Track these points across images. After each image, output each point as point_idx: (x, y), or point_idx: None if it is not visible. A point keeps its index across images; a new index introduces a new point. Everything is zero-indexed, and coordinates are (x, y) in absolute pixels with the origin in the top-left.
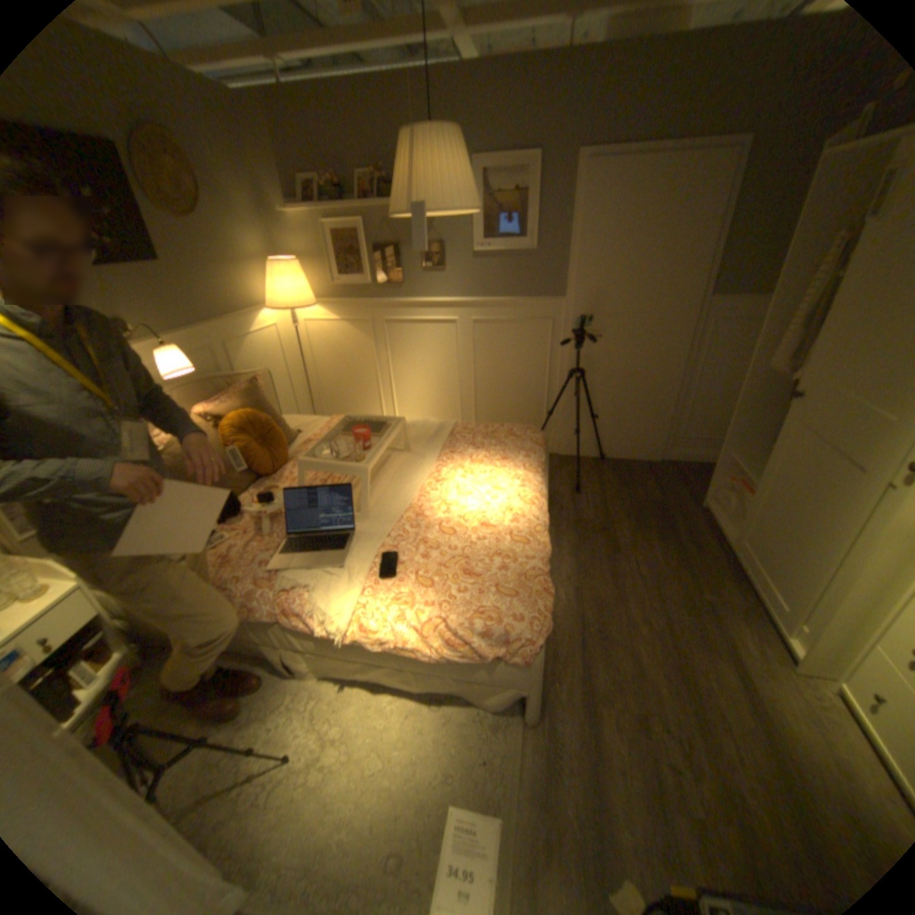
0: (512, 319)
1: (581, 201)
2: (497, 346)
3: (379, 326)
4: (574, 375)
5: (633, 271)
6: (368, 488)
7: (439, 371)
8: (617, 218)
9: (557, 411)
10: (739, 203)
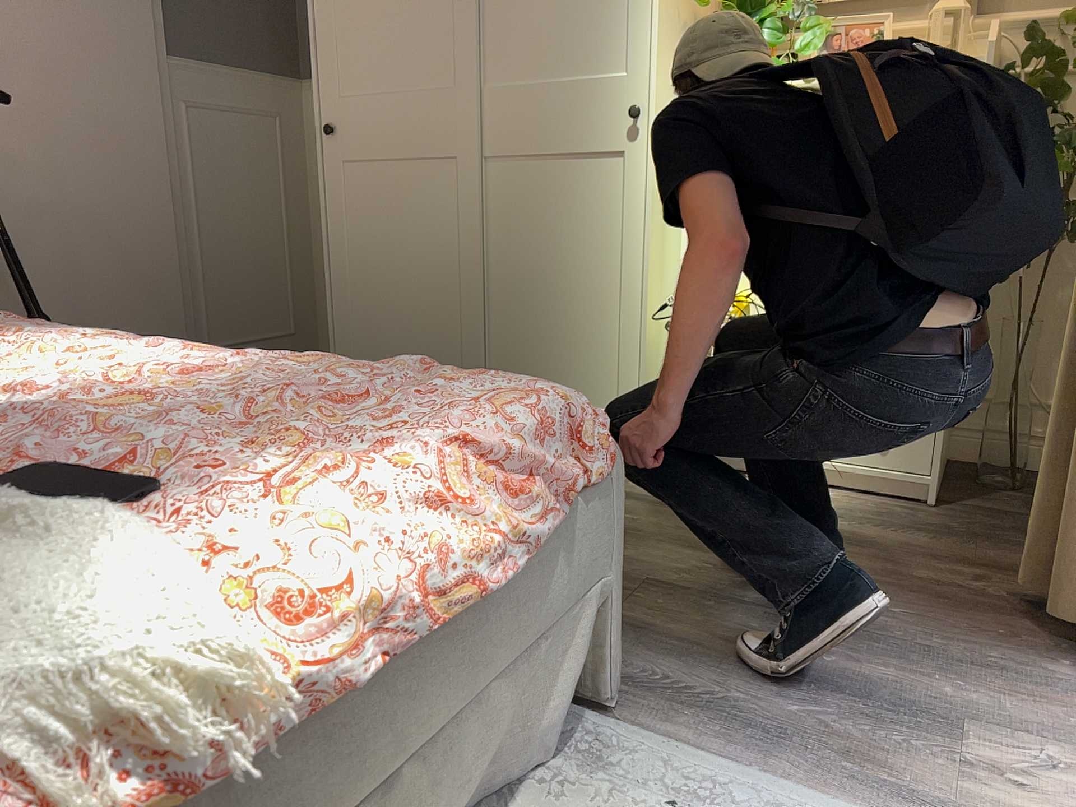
0: None
1: None
2: None
3: None
4: None
5: None
6: None
7: None
8: None
9: None
10: None
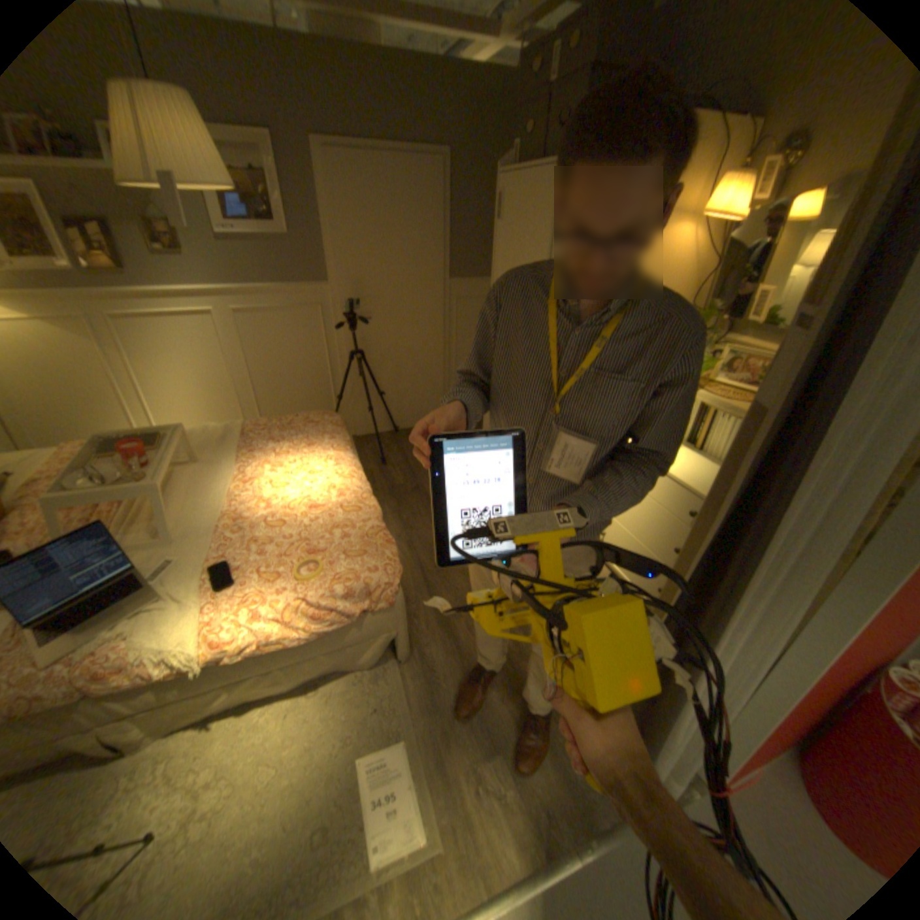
0: (278, 306)
1: (322, 188)
2: (268, 336)
3: (101, 322)
4: (354, 357)
5: (385, 258)
6: (164, 506)
7: (203, 369)
8: (360, 208)
9: (345, 394)
10: (452, 202)
